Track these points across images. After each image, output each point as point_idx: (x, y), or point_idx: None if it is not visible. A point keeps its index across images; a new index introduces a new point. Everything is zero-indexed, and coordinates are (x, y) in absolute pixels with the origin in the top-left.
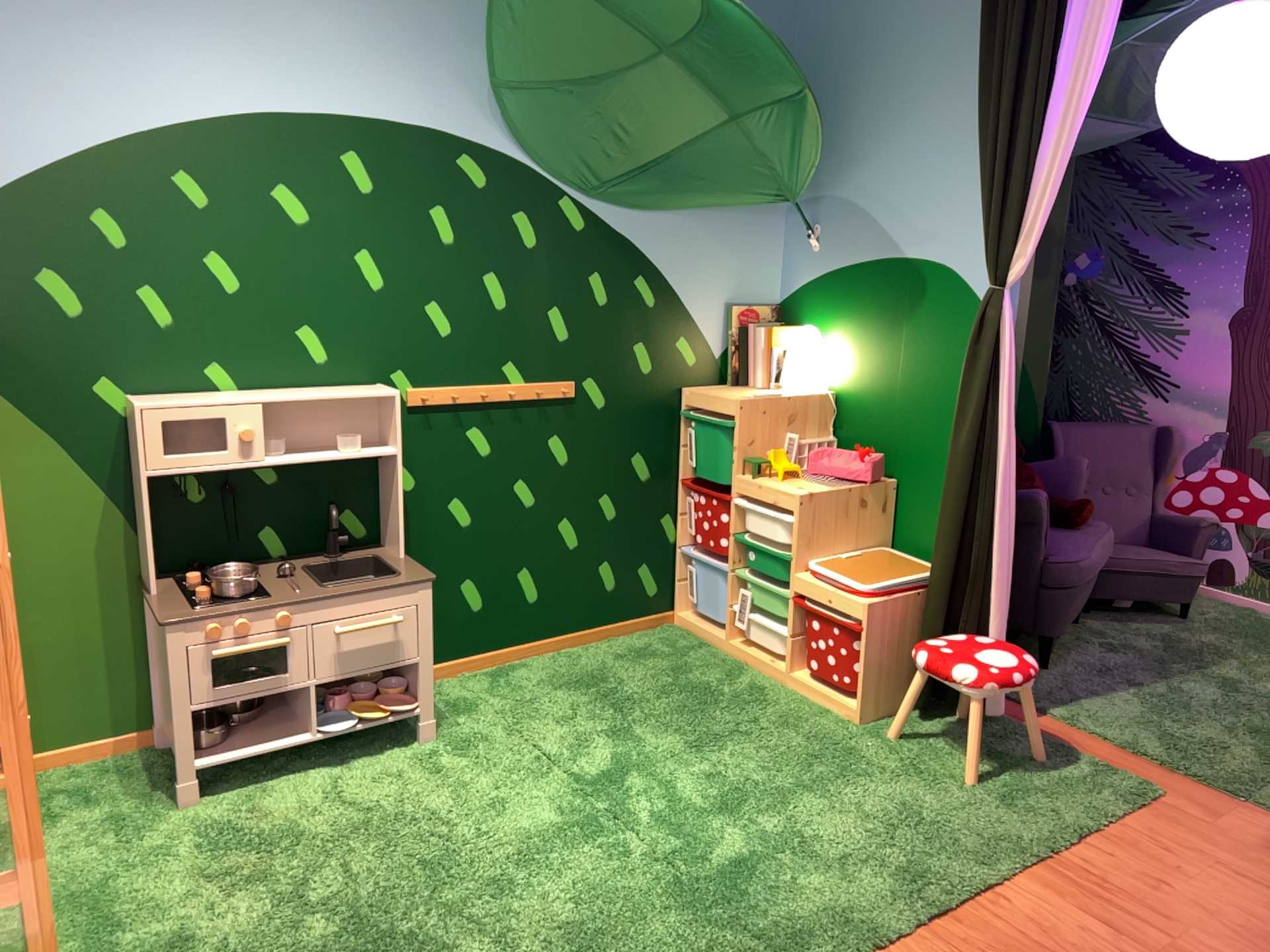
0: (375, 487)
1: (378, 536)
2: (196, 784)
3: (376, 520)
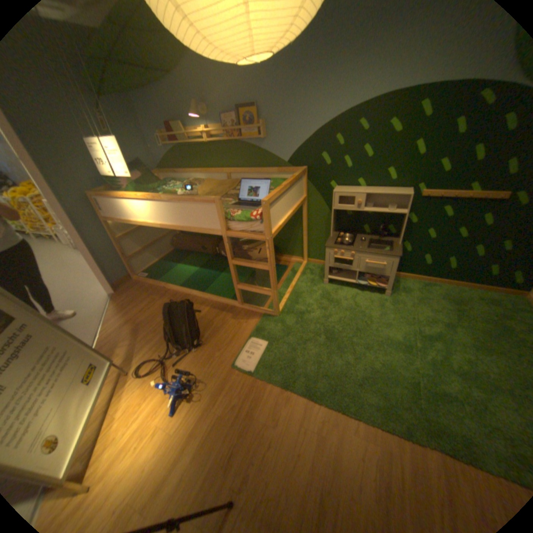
0: (401, 220)
1: (399, 234)
2: (327, 281)
3: (399, 230)
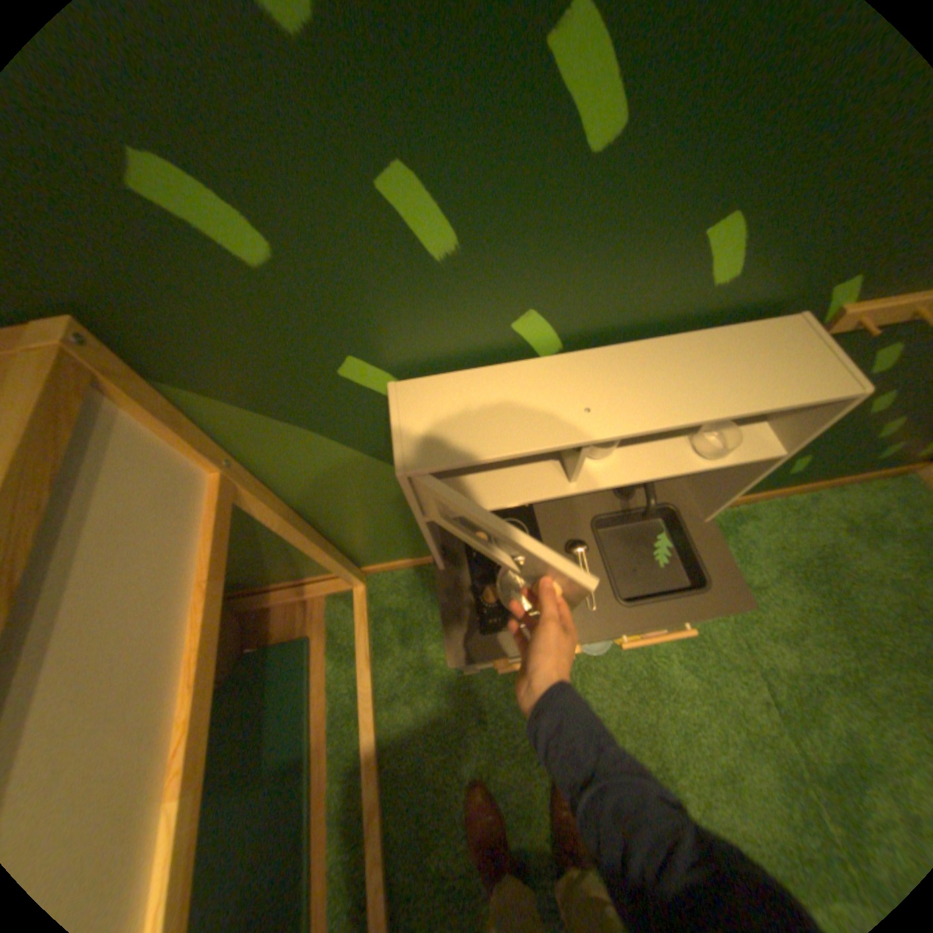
0: None
1: None
2: None
3: None
